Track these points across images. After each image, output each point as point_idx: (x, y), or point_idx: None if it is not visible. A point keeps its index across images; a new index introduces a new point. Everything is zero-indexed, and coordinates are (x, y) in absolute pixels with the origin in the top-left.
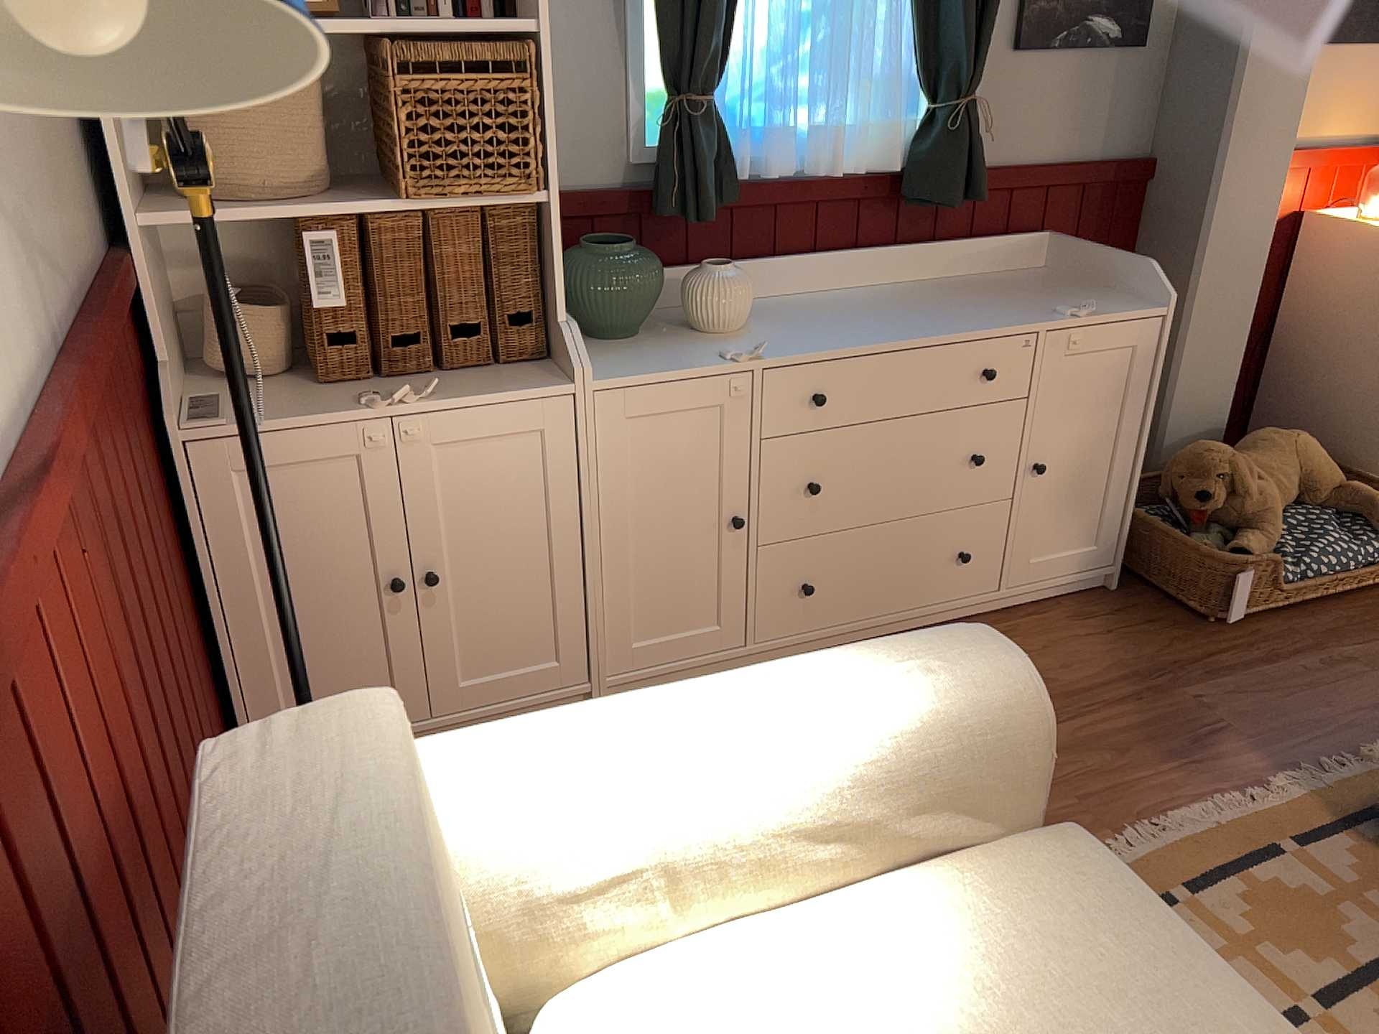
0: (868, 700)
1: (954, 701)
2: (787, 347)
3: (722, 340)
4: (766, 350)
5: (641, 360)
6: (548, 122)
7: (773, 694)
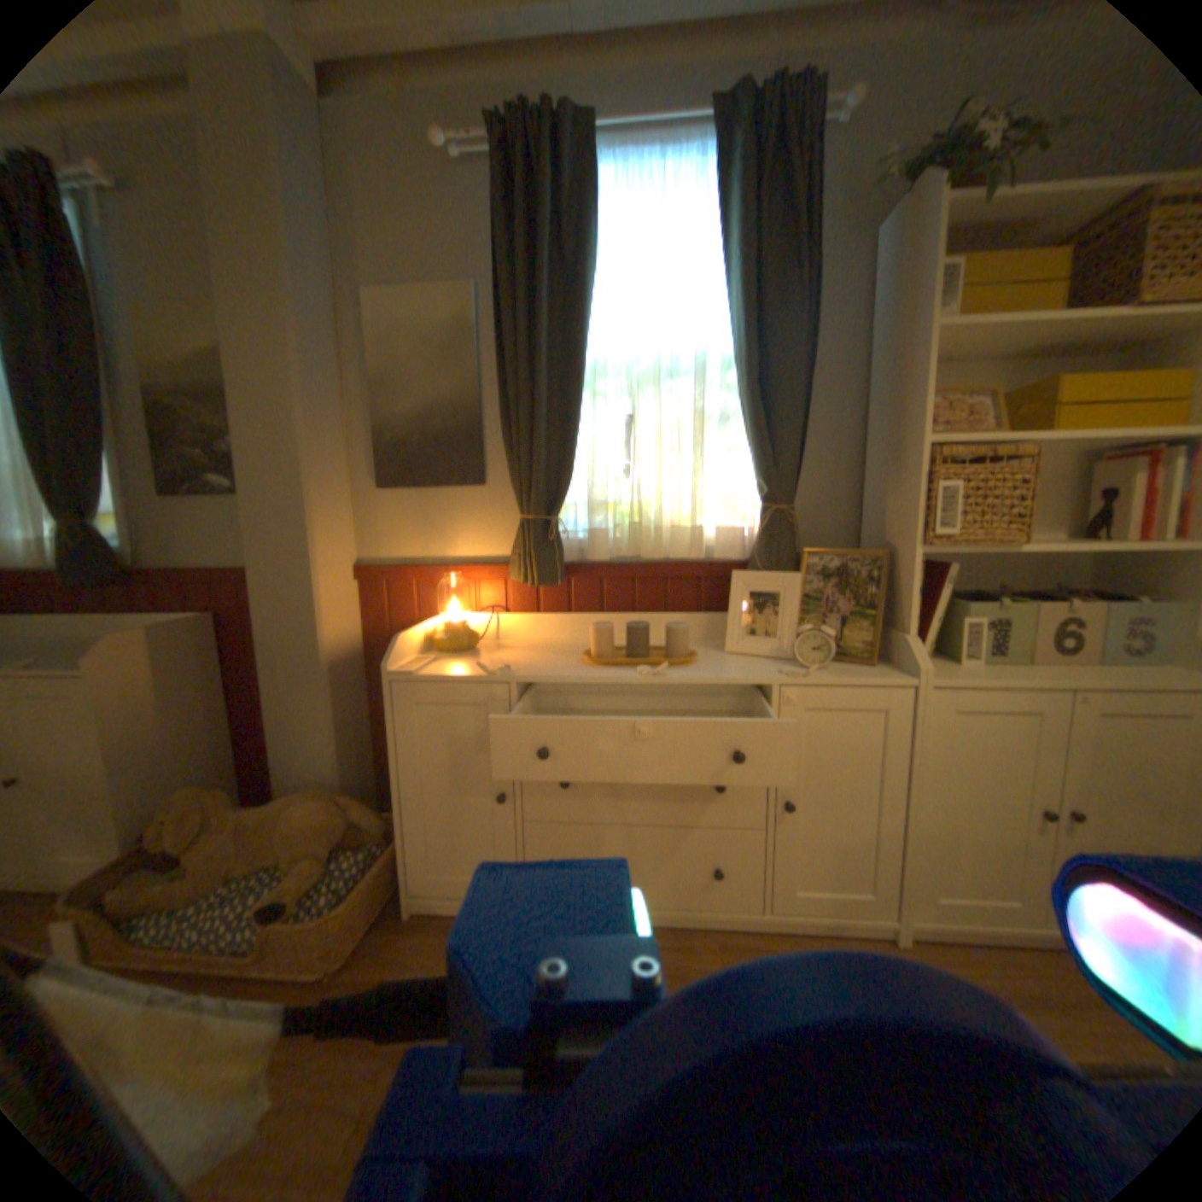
0: None
1: None
2: None
3: None
4: None
5: None
6: None
7: None
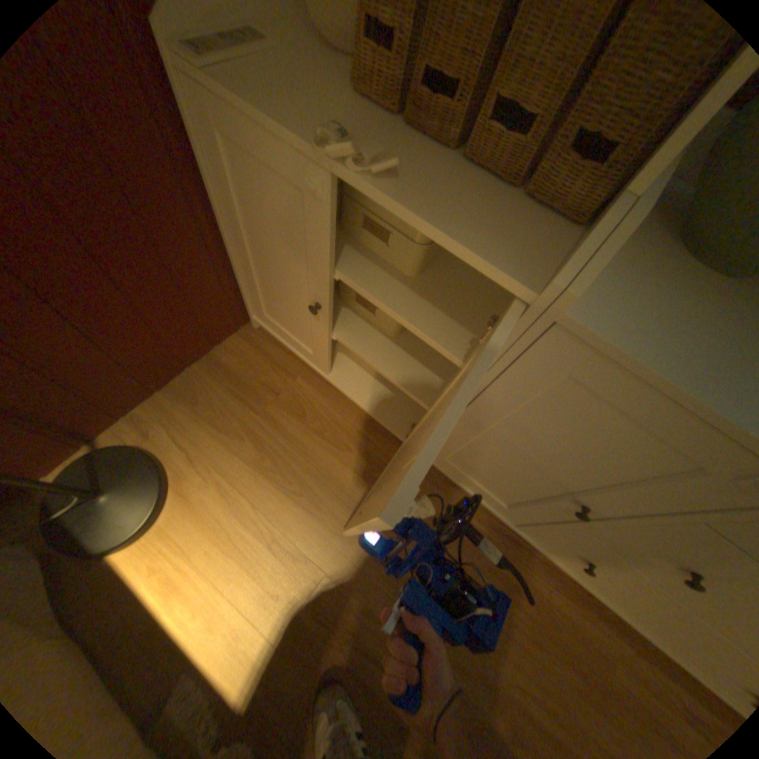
0: None
1: None
2: None
3: None
4: None
5: (695, 326)
6: None
7: None
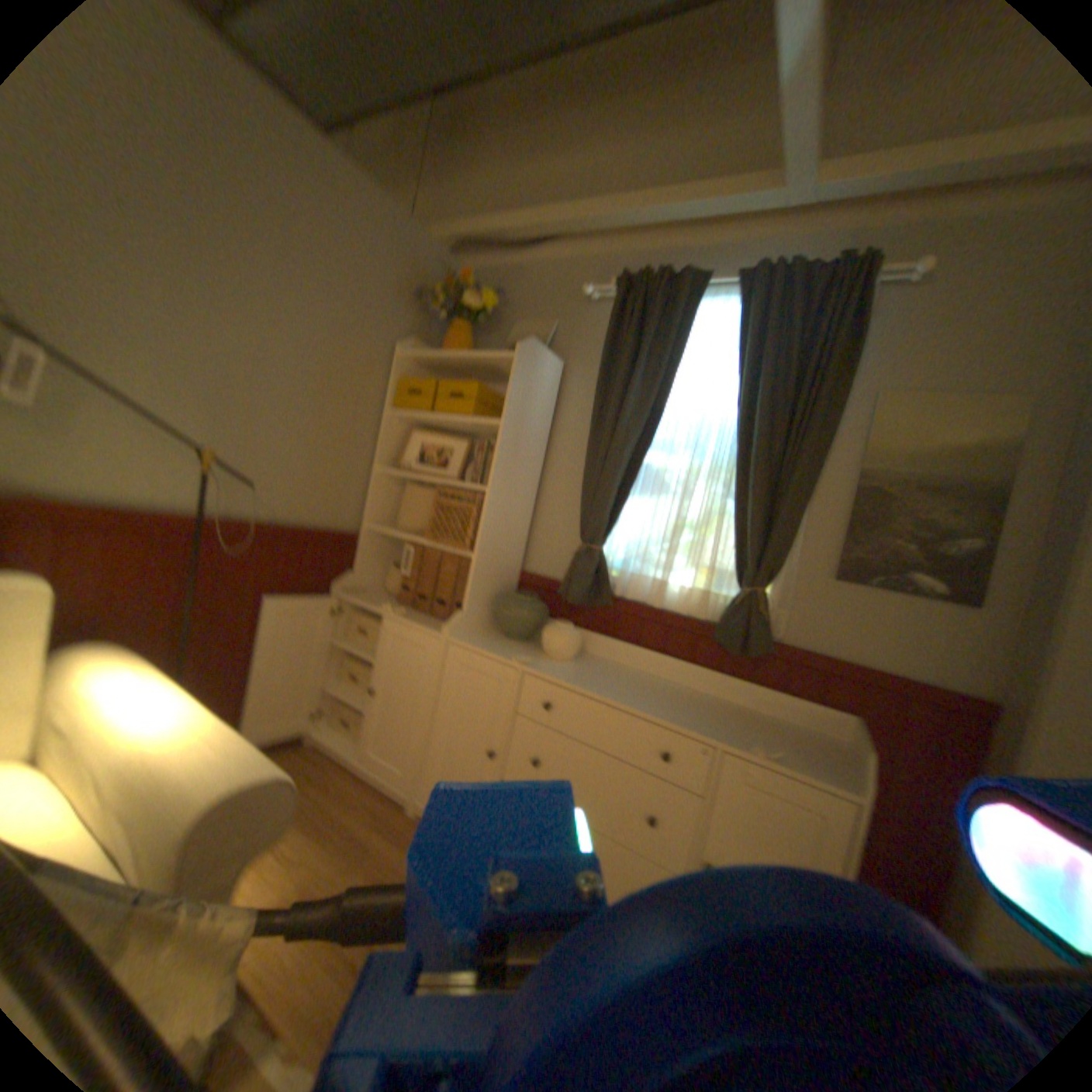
0: (182, 750)
1: (190, 780)
2: (552, 672)
3: (540, 659)
4: (540, 668)
5: (490, 645)
6: (490, 529)
7: (184, 724)
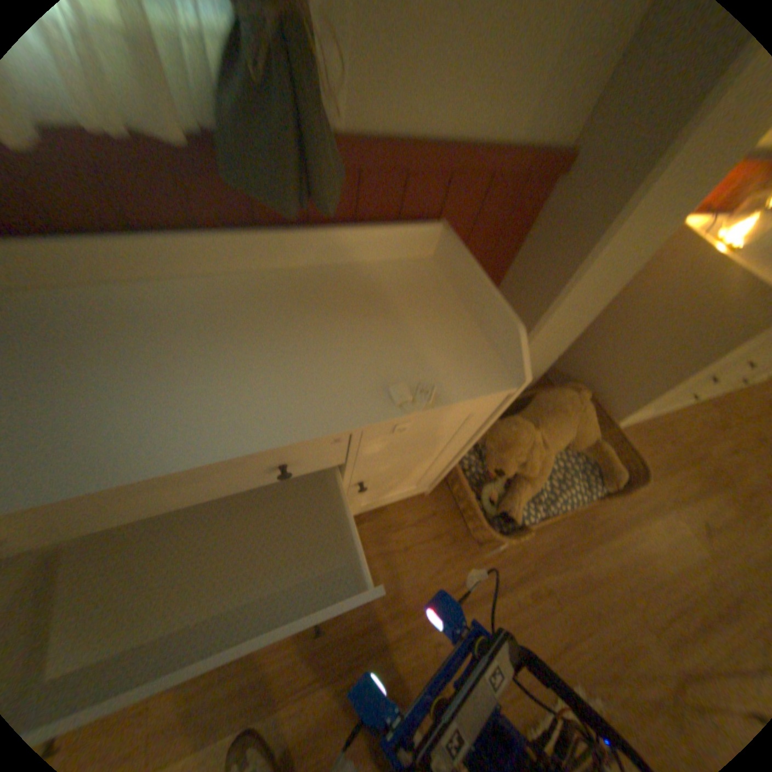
0: None
1: None
2: None
3: None
4: None
5: None
6: None
7: None
